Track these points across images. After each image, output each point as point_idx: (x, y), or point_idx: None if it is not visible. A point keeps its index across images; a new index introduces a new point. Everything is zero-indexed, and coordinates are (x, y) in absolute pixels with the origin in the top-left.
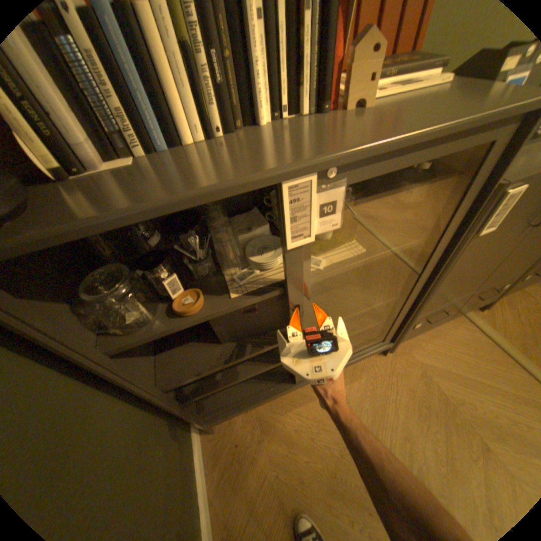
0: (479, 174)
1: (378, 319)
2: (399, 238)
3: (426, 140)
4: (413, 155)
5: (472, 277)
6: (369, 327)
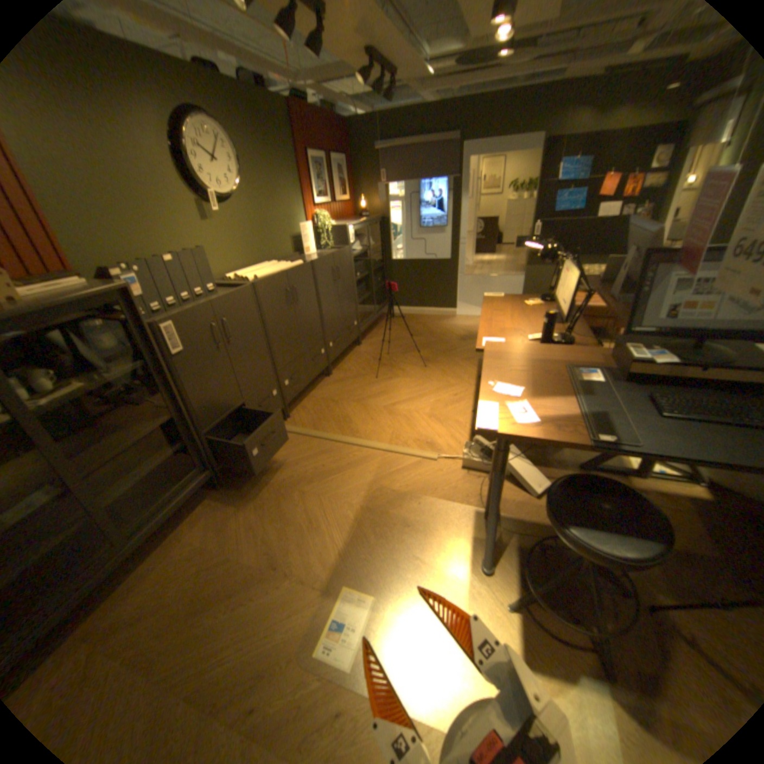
0: (132, 321)
1: (170, 451)
2: (116, 371)
3: (61, 308)
4: (59, 316)
5: (218, 387)
6: (165, 460)
